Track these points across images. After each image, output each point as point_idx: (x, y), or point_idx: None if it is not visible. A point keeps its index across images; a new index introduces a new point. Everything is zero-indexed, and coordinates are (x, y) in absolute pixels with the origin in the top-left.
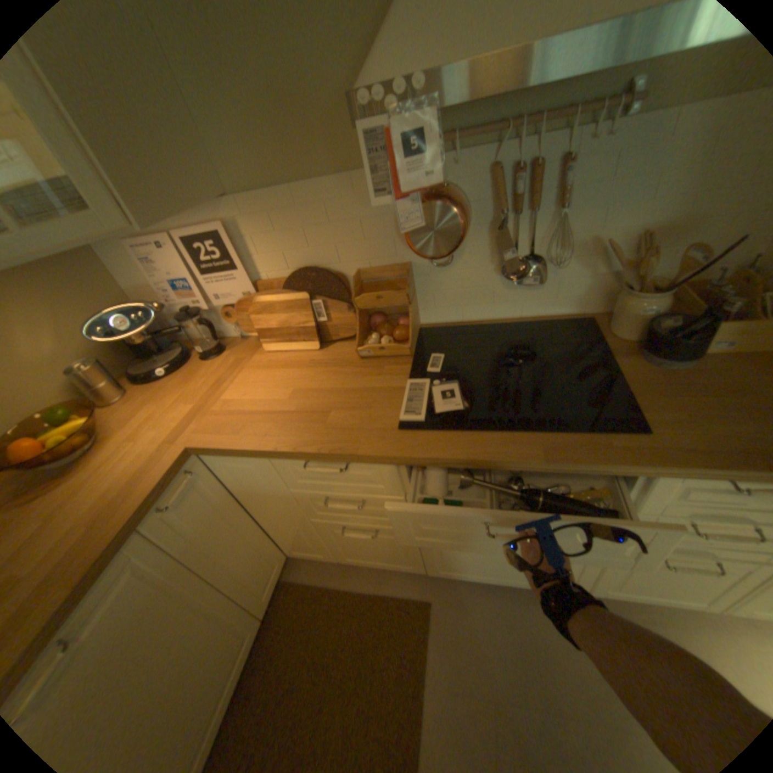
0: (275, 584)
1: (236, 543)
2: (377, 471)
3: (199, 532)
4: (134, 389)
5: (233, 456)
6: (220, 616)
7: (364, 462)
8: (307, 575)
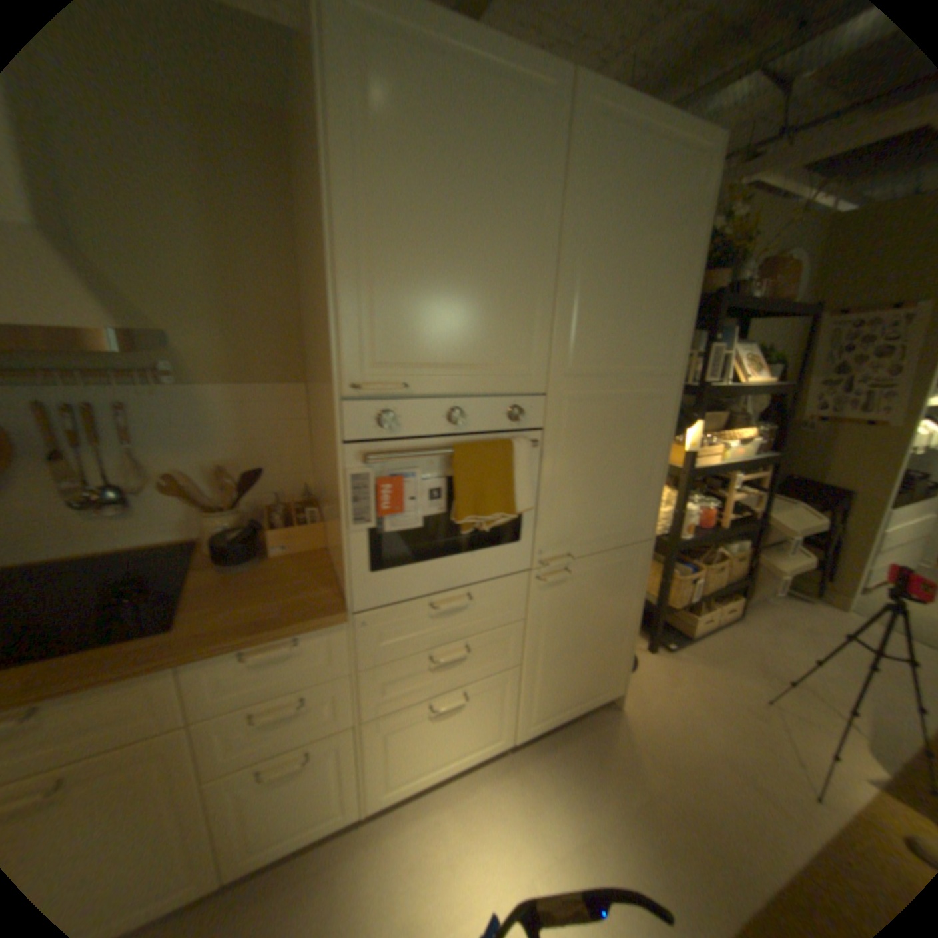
0: None
1: None
2: None
3: None
4: None
5: None
6: None
7: None
8: None
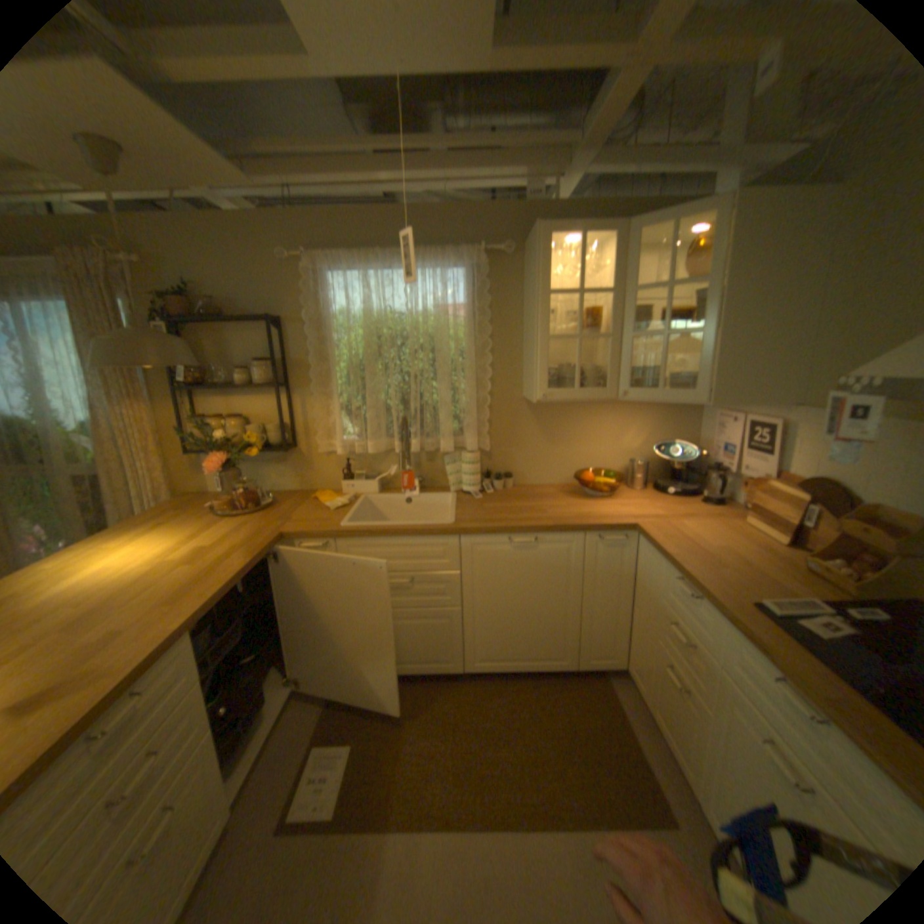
0: (604, 672)
1: (611, 609)
2: (714, 623)
3: (603, 573)
4: (650, 492)
5: (652, 549)
6: (569, 627)
7: (710, 608)
8: (625, 700)
